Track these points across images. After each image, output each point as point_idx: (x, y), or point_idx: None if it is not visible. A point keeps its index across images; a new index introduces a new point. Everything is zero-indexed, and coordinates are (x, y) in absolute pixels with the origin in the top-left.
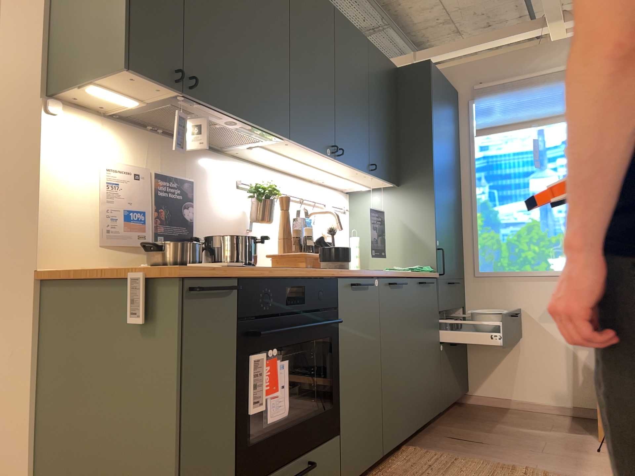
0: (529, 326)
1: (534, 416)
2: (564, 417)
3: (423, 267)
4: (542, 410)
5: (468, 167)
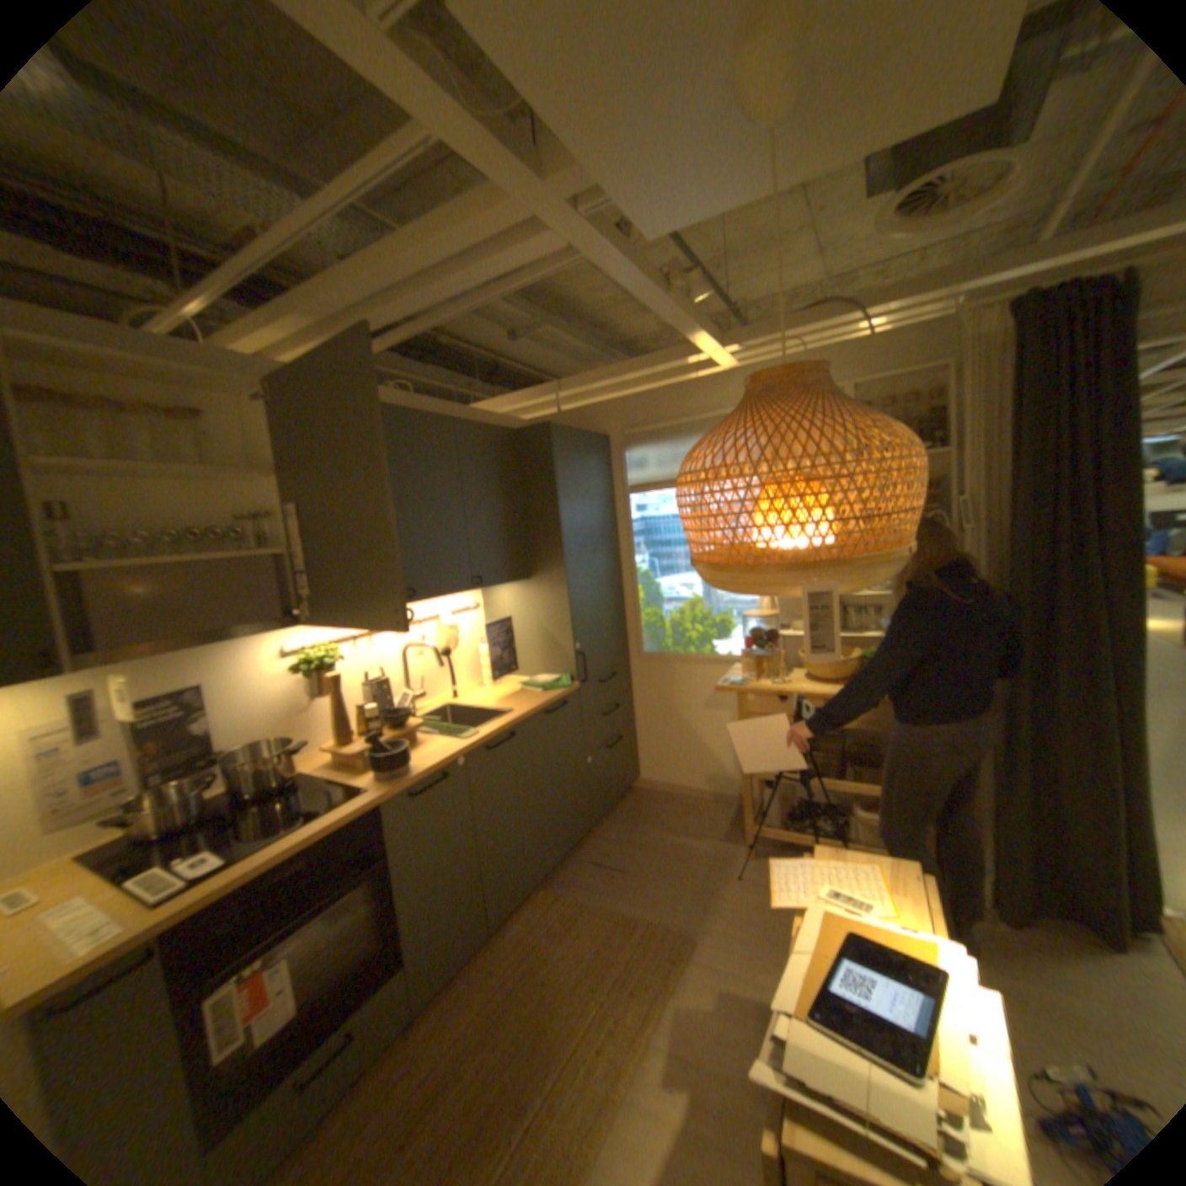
0: (694, 714)
1: (697, 812)
2: (728, 811)
3: (559, 679)
4: (709, 800)
5: (625, 531)
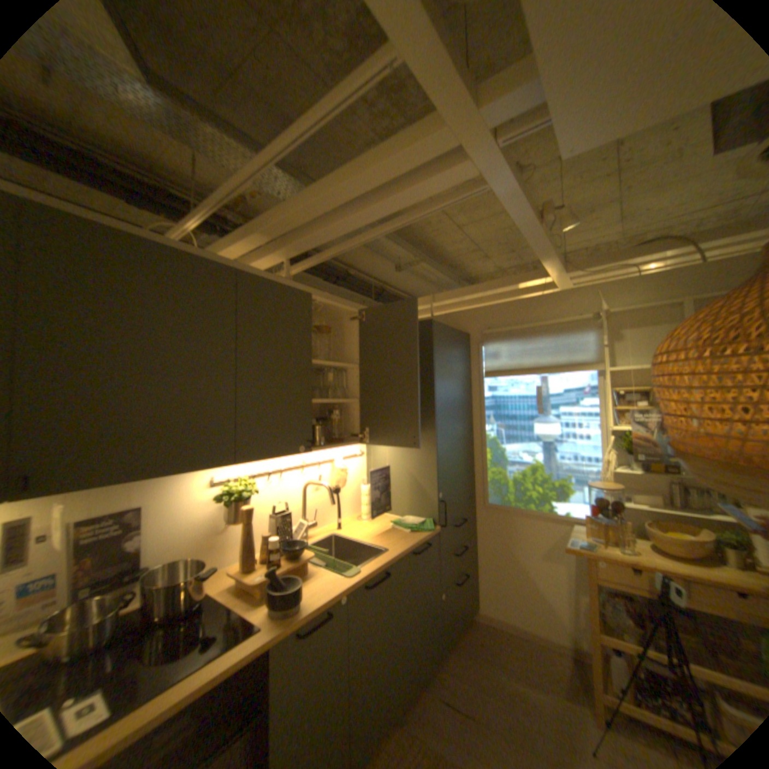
0: (533, 564)
1: (536, 657)
2: (565, 662)
3: (425, 522)
4: (545, 646)
5: (479, 405)
